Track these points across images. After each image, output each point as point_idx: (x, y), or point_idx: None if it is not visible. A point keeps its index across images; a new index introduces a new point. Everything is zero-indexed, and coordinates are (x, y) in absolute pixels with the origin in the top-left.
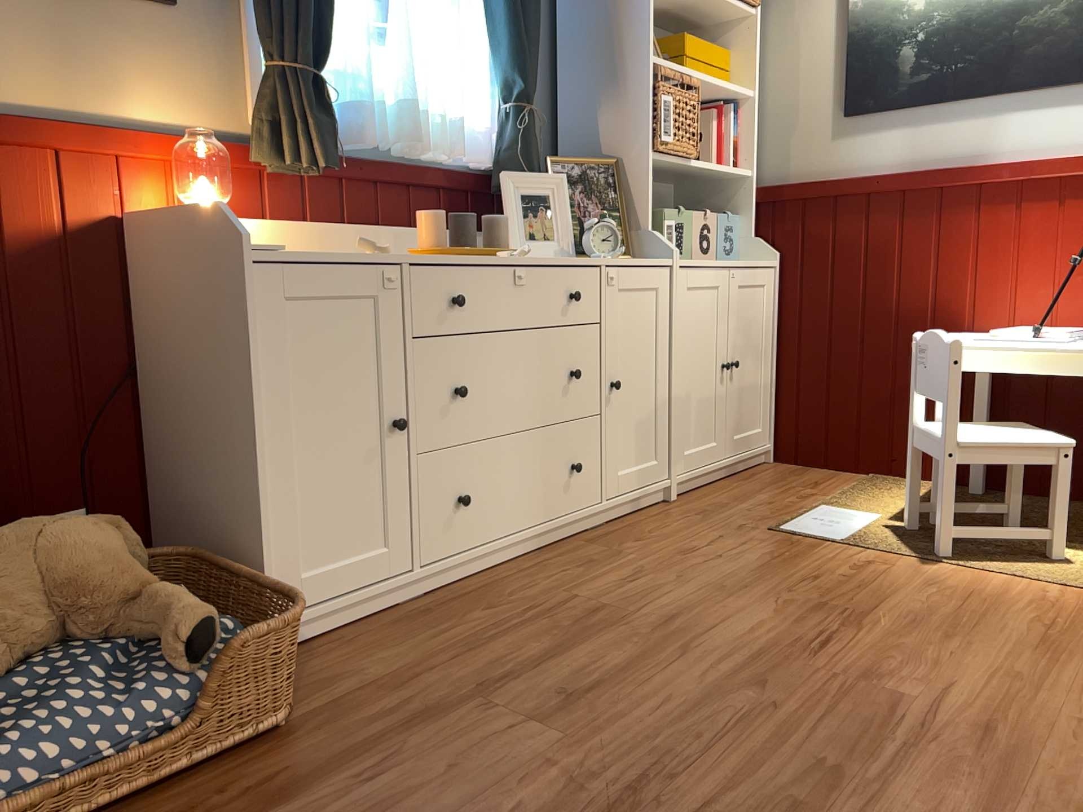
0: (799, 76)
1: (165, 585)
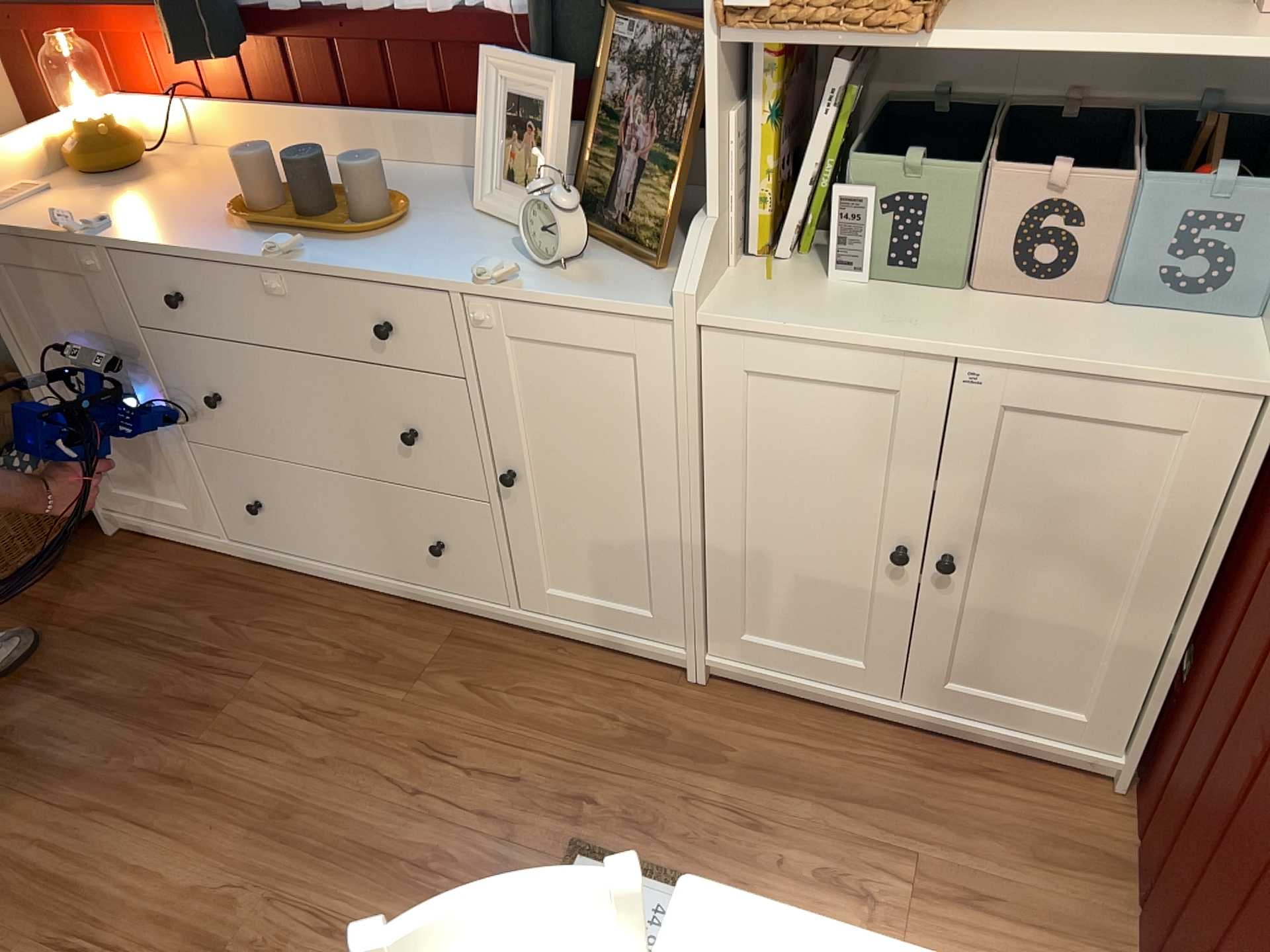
0: None
1: None
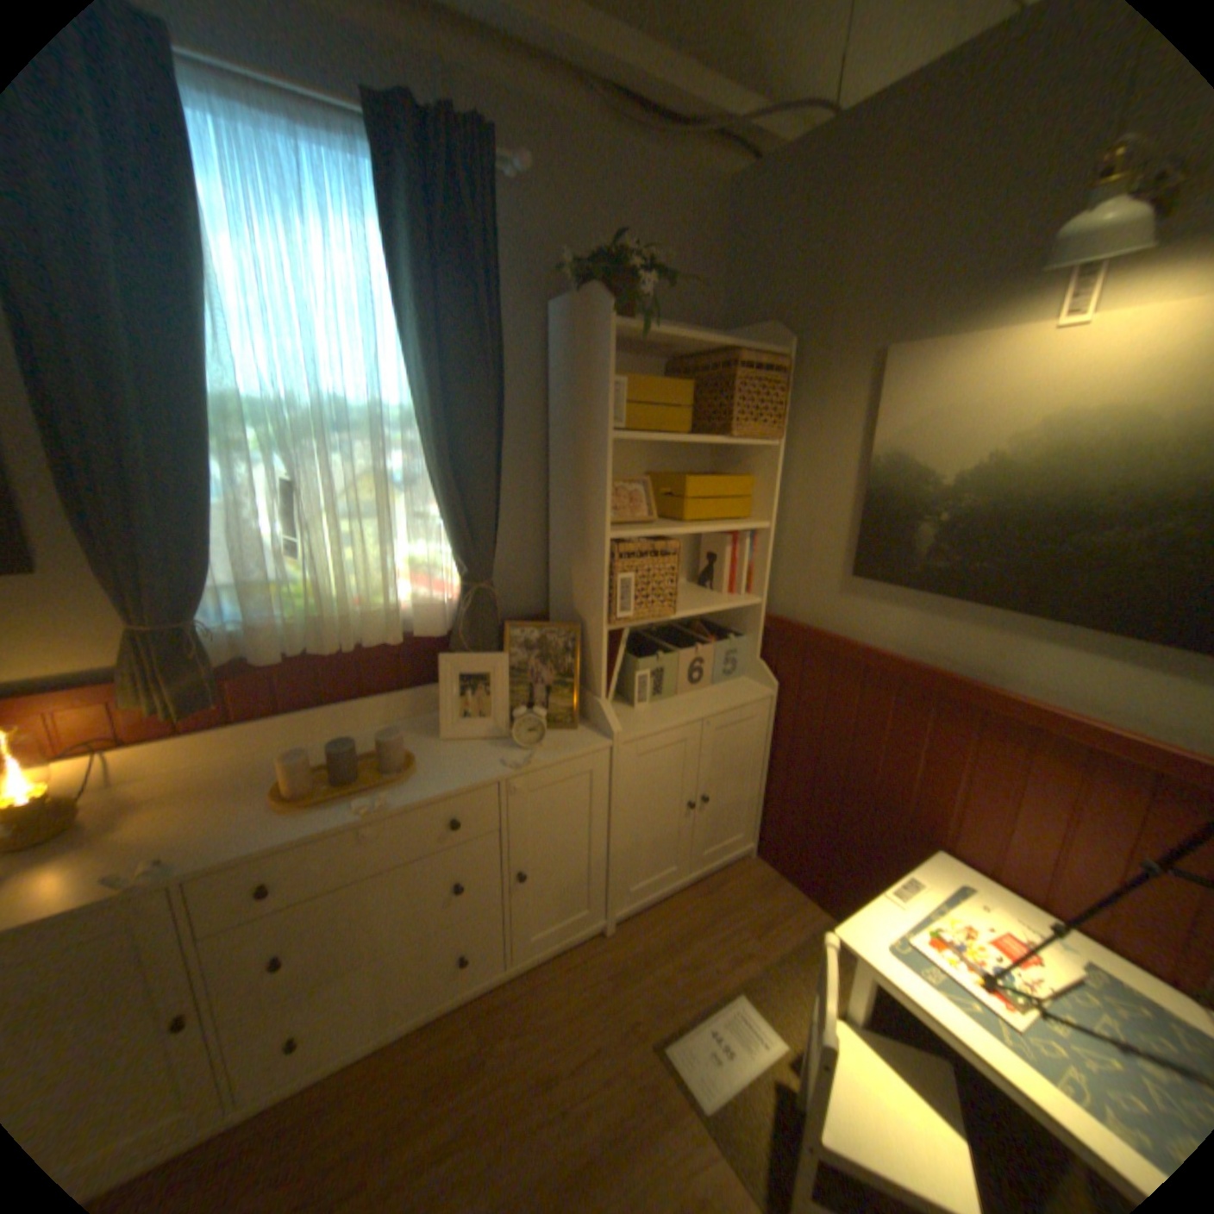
0: (819, 517)
1: None
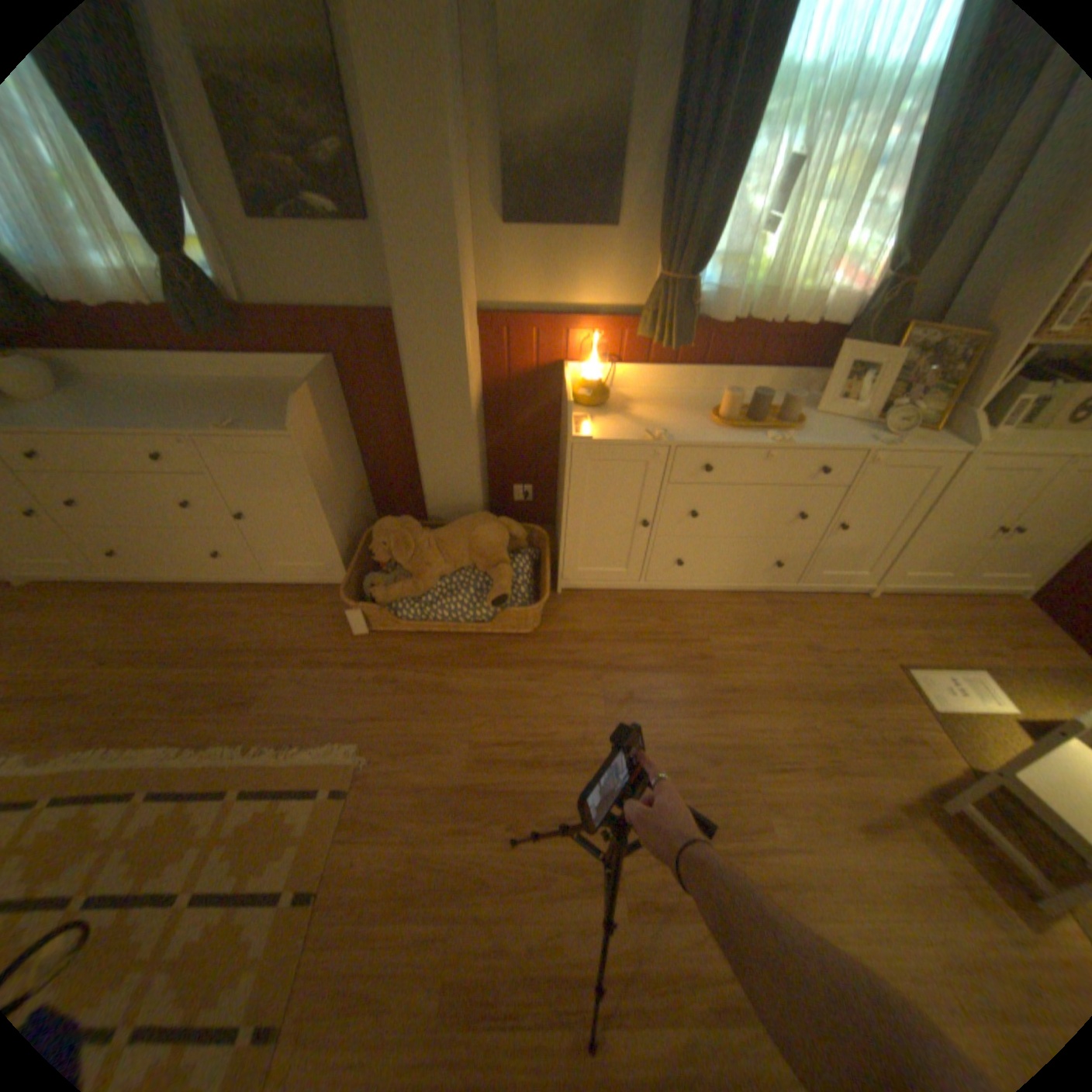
0: None
1: (505, 566)
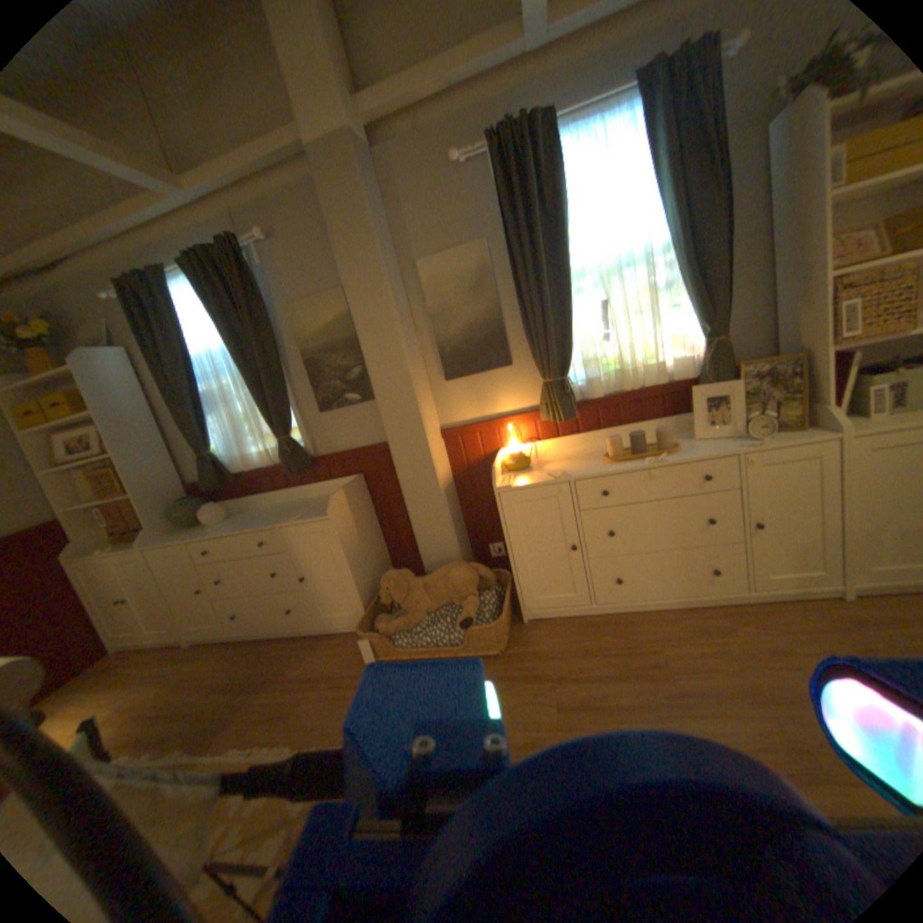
0: None
1: (473, 597)
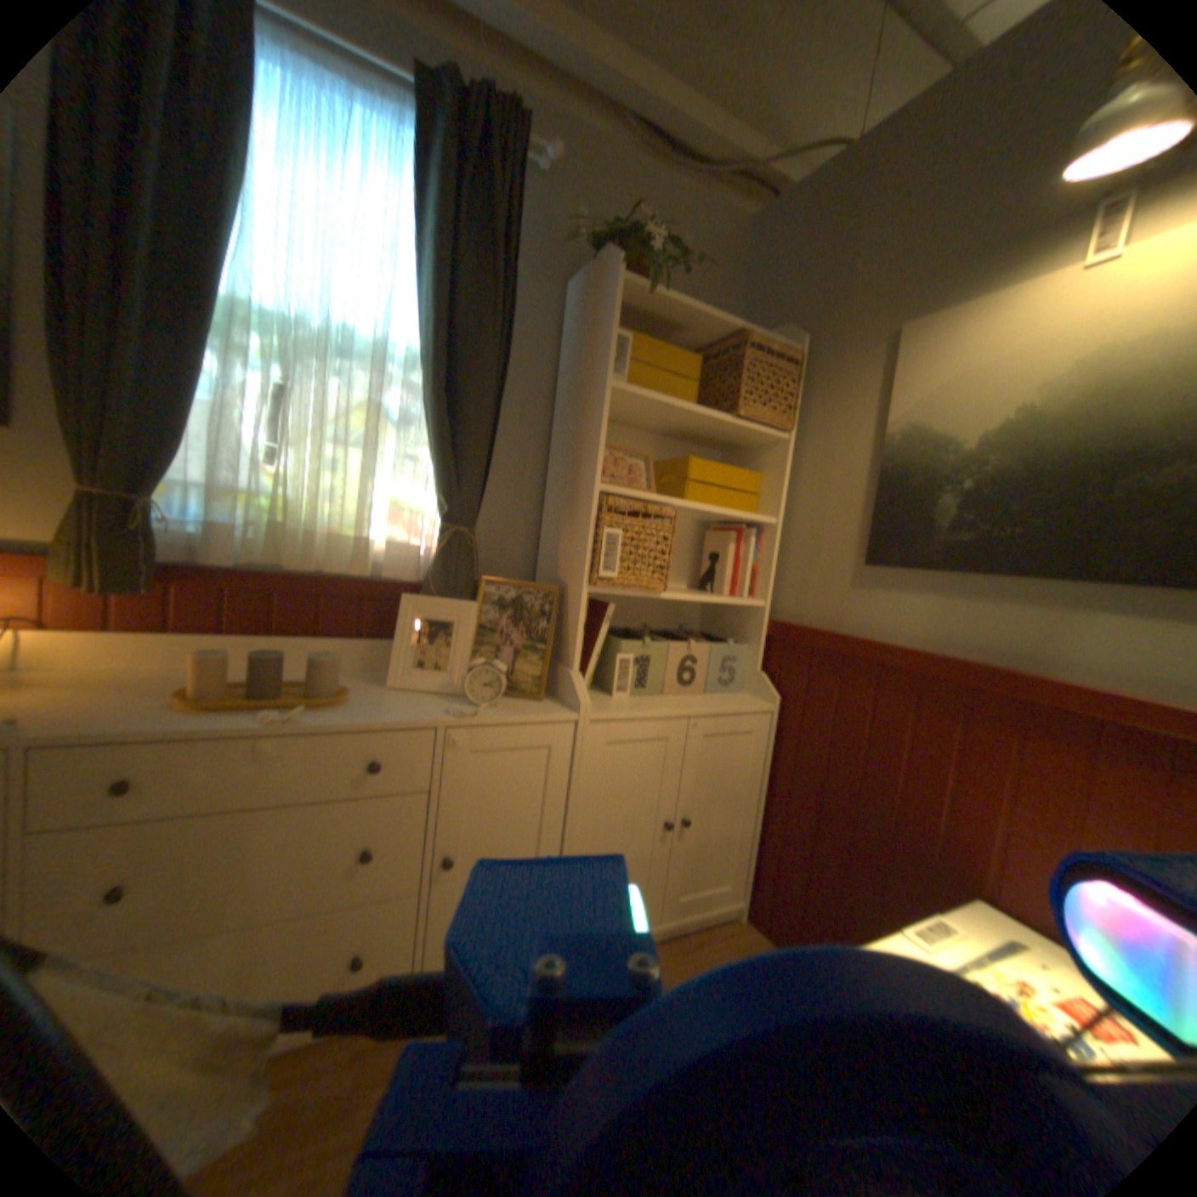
0: (829, 509)
1: None
